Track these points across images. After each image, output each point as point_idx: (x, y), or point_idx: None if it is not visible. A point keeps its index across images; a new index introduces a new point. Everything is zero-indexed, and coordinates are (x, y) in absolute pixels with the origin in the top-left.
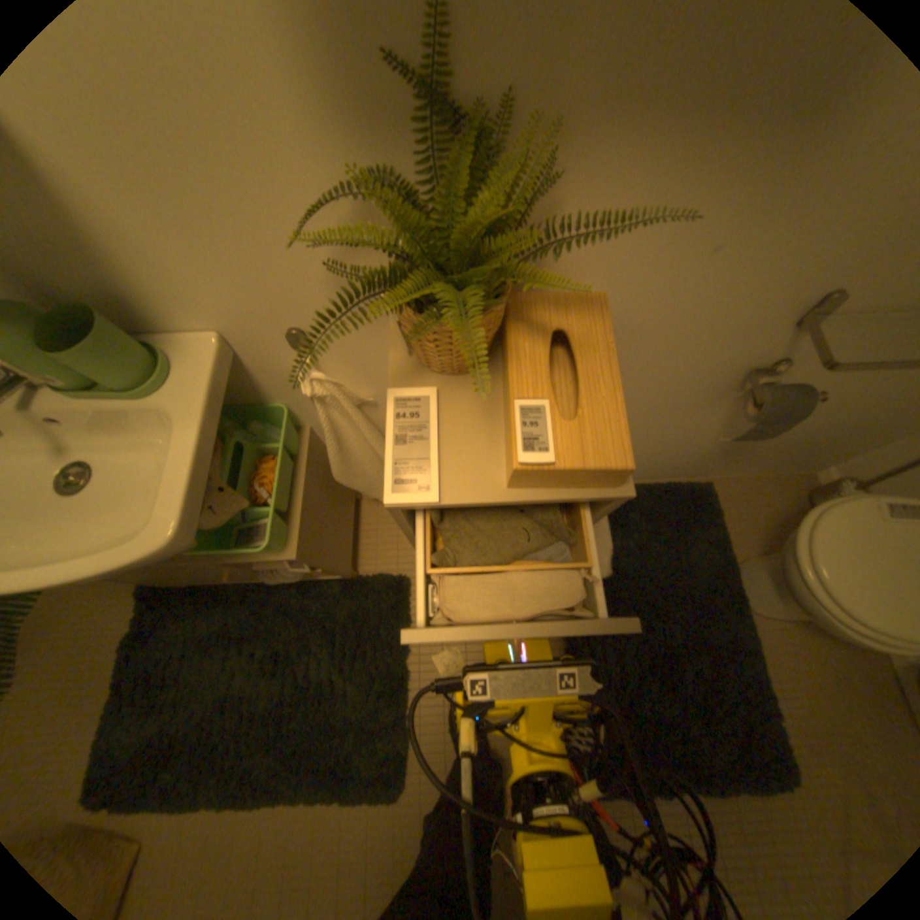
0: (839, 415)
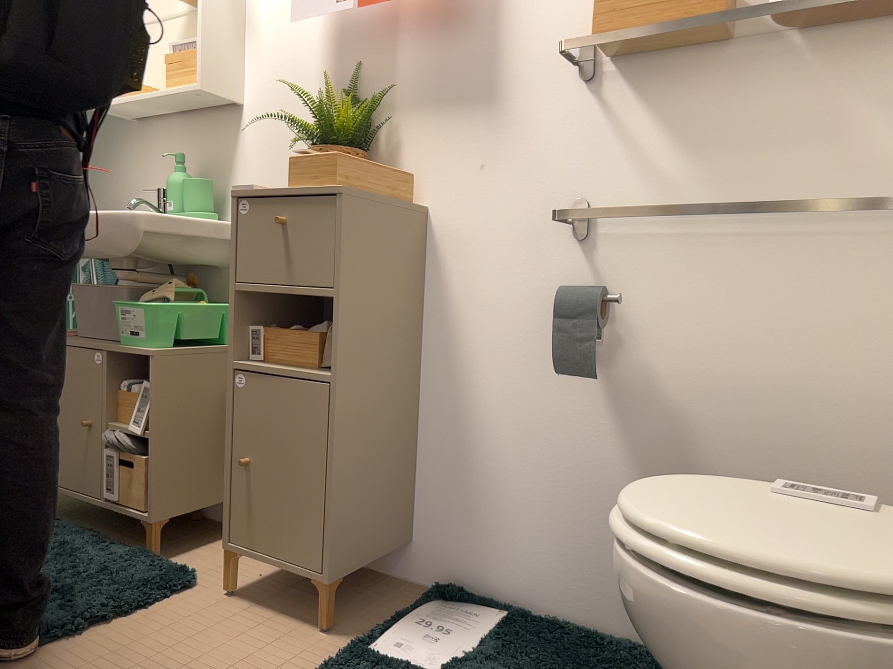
0: (763, 430)
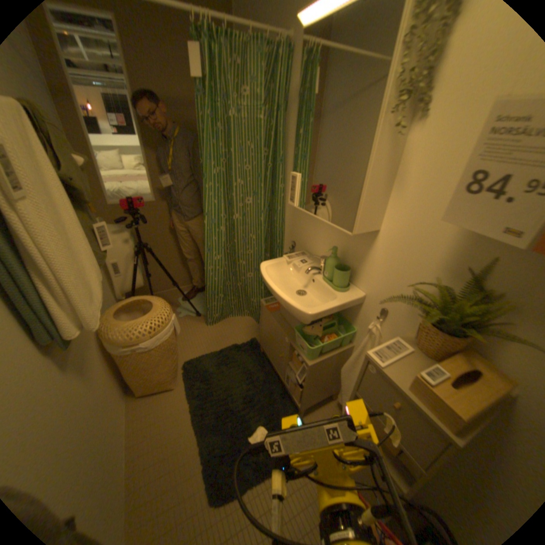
0: None
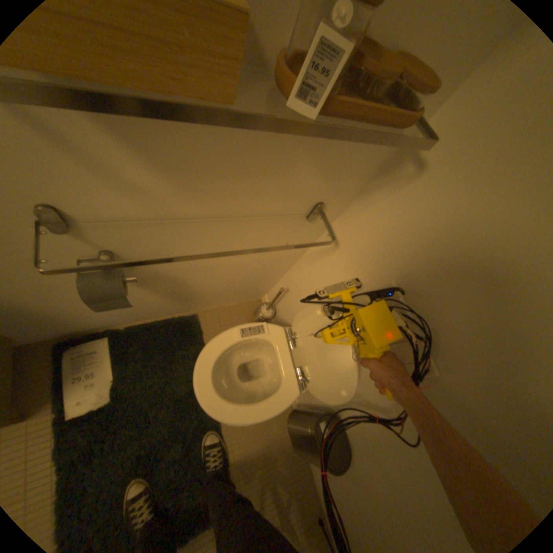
0: (219, 274)
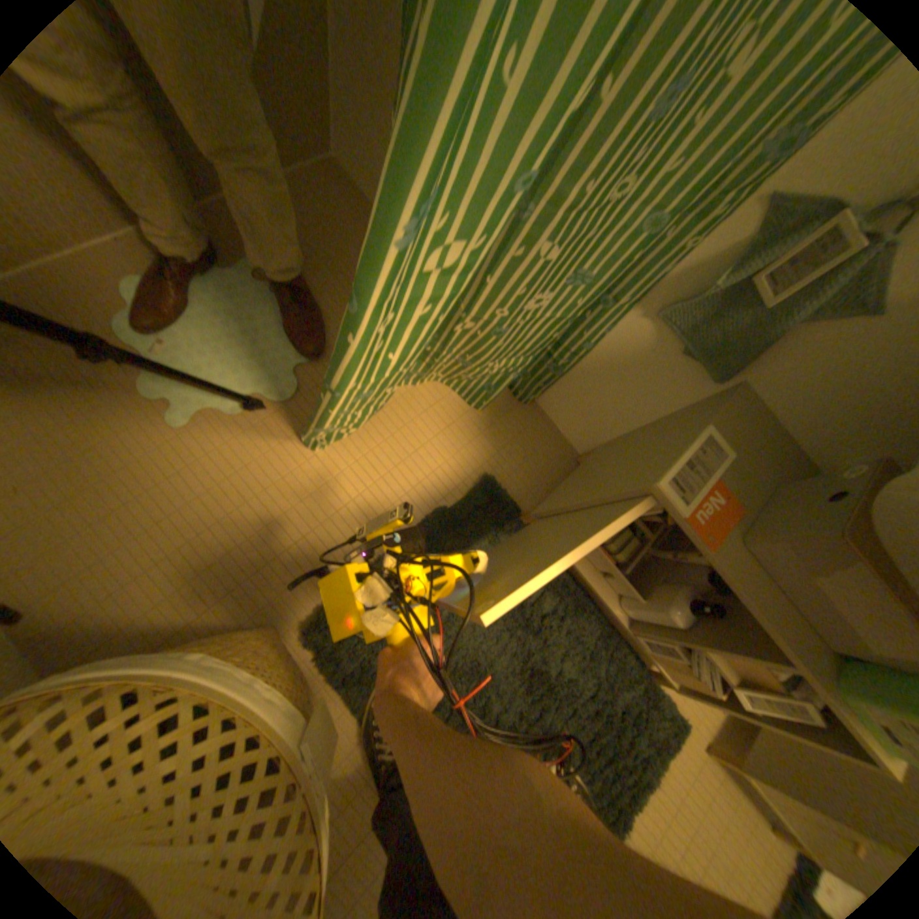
0: None
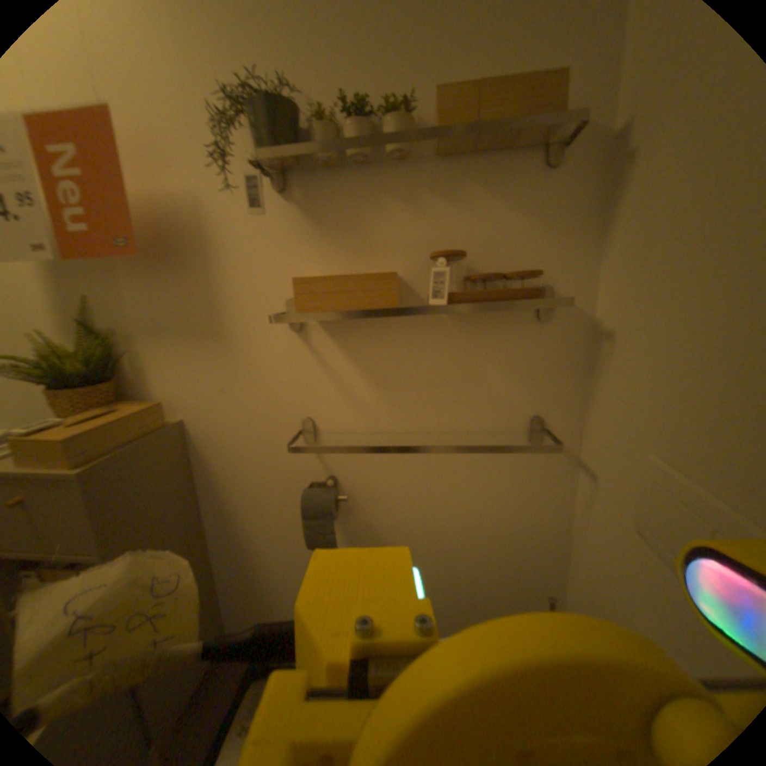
0: (448, 556)
